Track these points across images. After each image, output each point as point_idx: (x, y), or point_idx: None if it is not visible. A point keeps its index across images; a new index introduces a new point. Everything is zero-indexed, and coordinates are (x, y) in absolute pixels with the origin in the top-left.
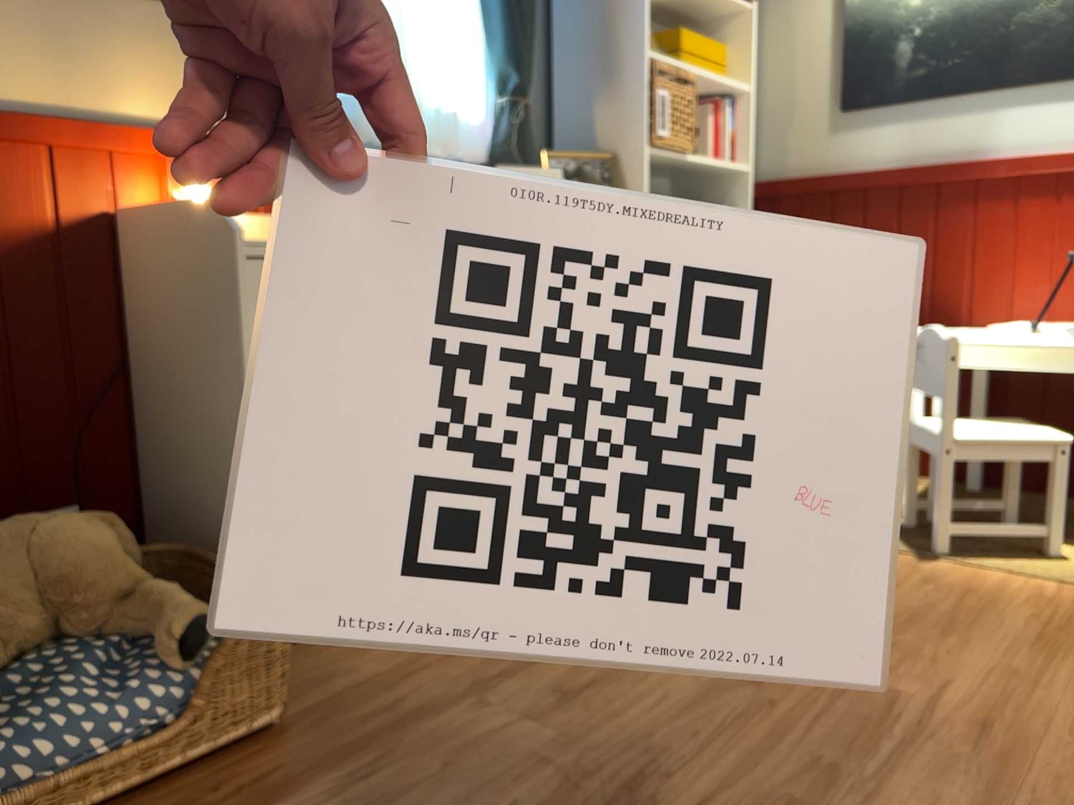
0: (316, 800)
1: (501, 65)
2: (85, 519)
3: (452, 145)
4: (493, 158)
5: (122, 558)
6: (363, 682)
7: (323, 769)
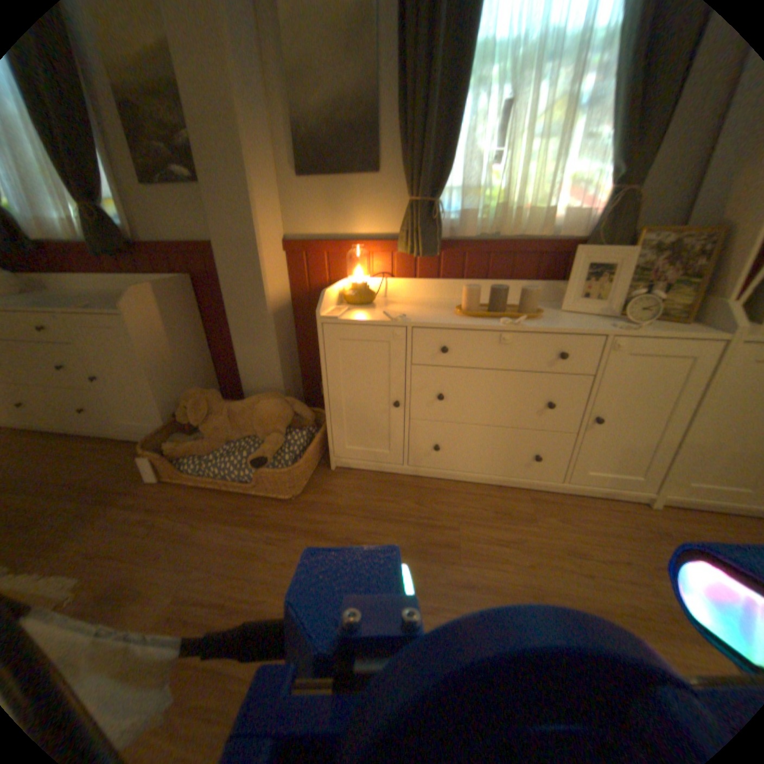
0: (255, 536)
1: (616, 158)
2: (283, 401)
3: (545, 232)
4: (593, 234)
5: (285, 419)
6: (332, 503)
7: (273, 527)
